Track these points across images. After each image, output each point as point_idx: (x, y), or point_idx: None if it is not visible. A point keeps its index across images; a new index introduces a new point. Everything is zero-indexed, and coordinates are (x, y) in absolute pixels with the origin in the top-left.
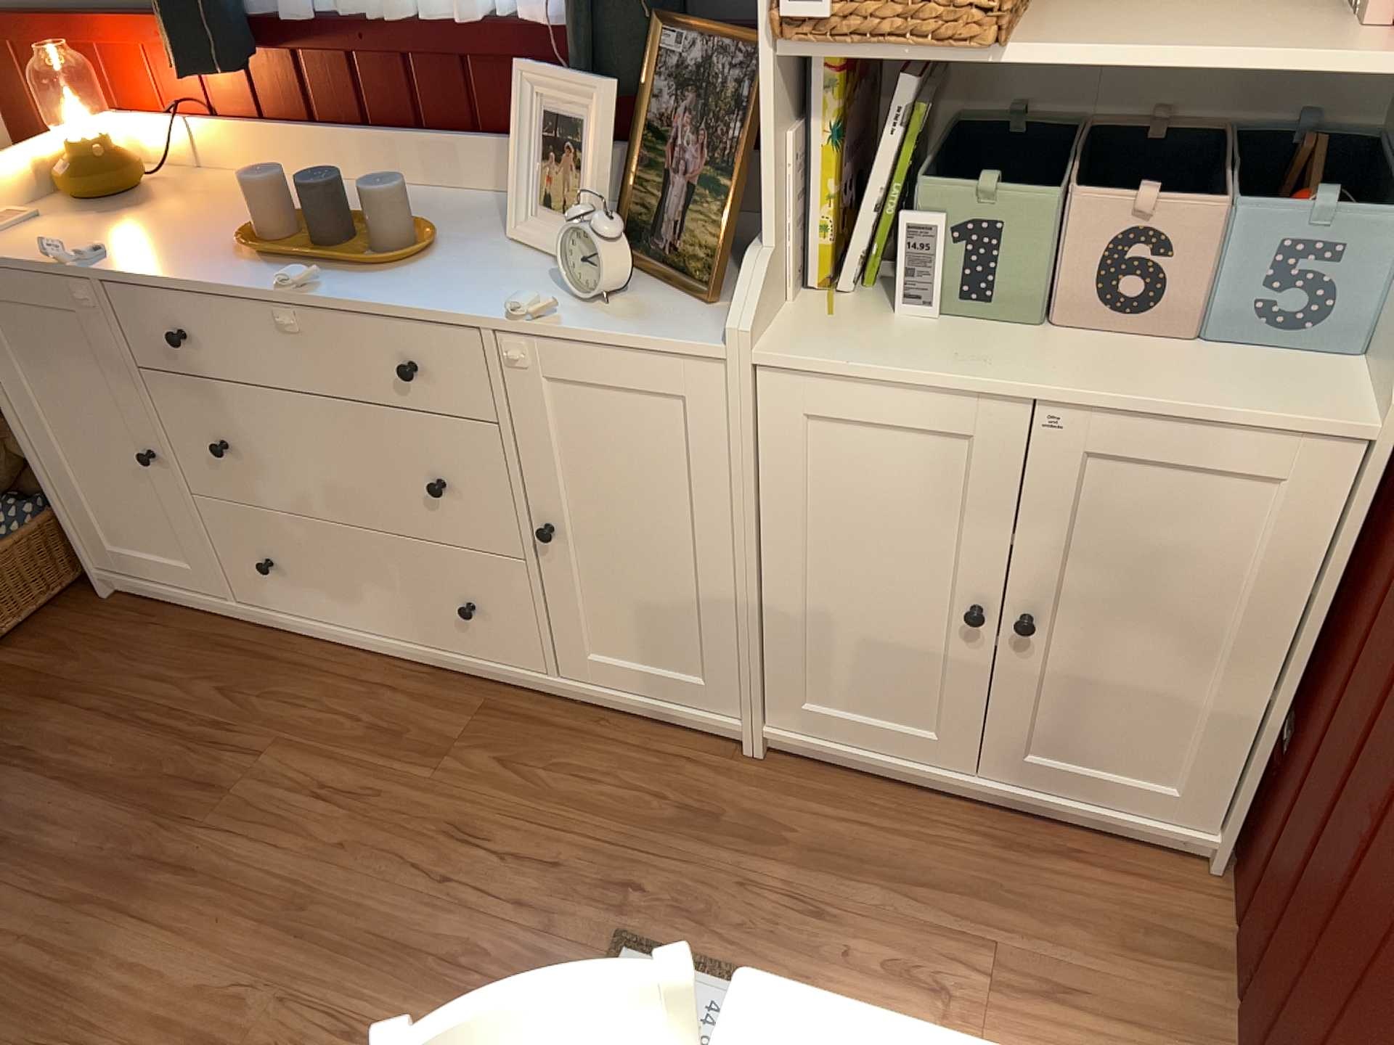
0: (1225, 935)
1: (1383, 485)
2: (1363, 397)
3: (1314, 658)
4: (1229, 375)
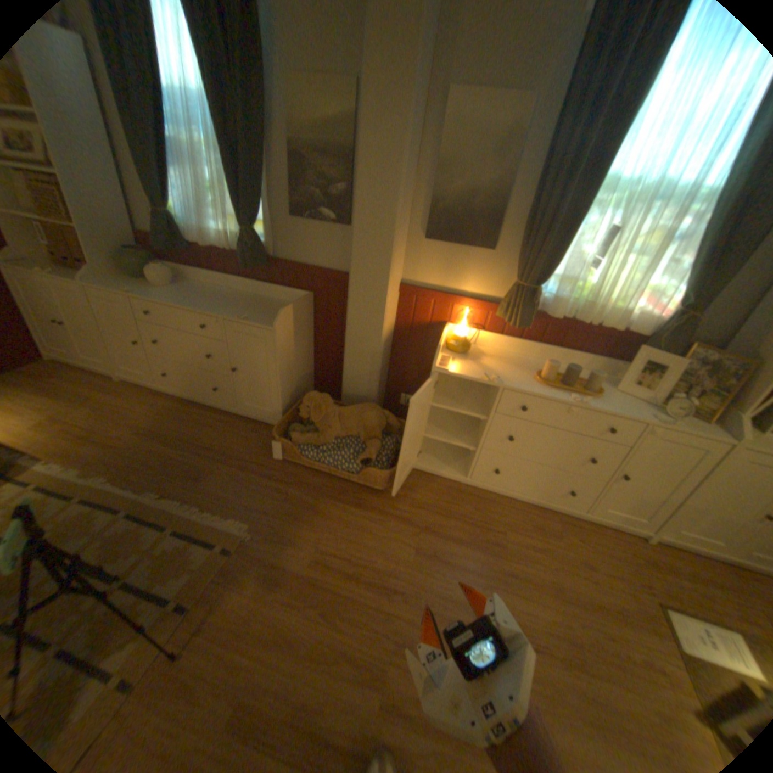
0: None
1: None
2: None
3: None
4: None
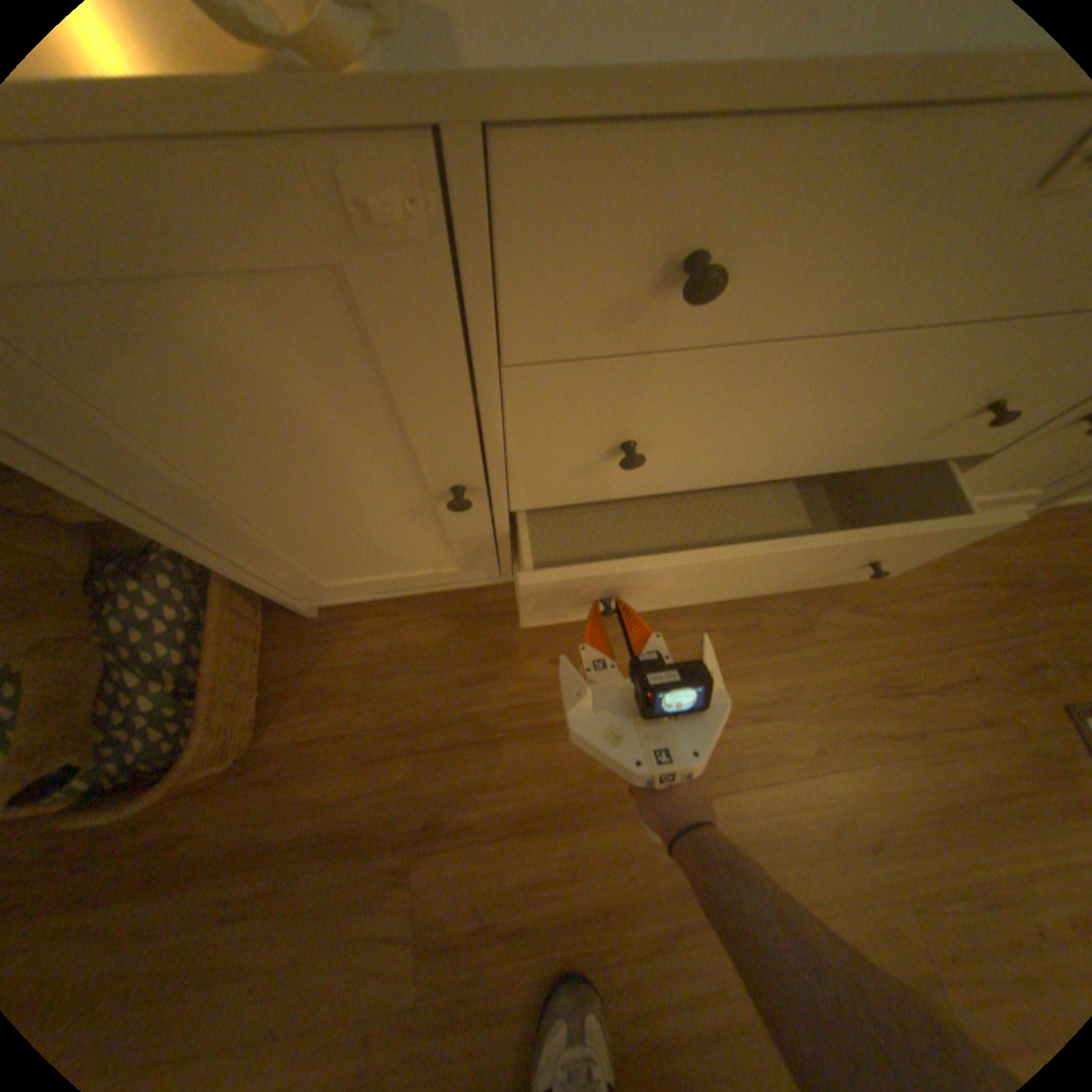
0: None
1: None
2: None
3: None
4: None
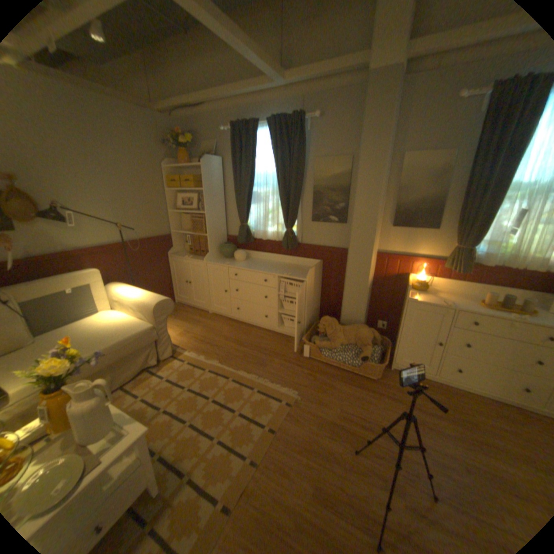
0: None
1: None
2: None
3: None
4: None
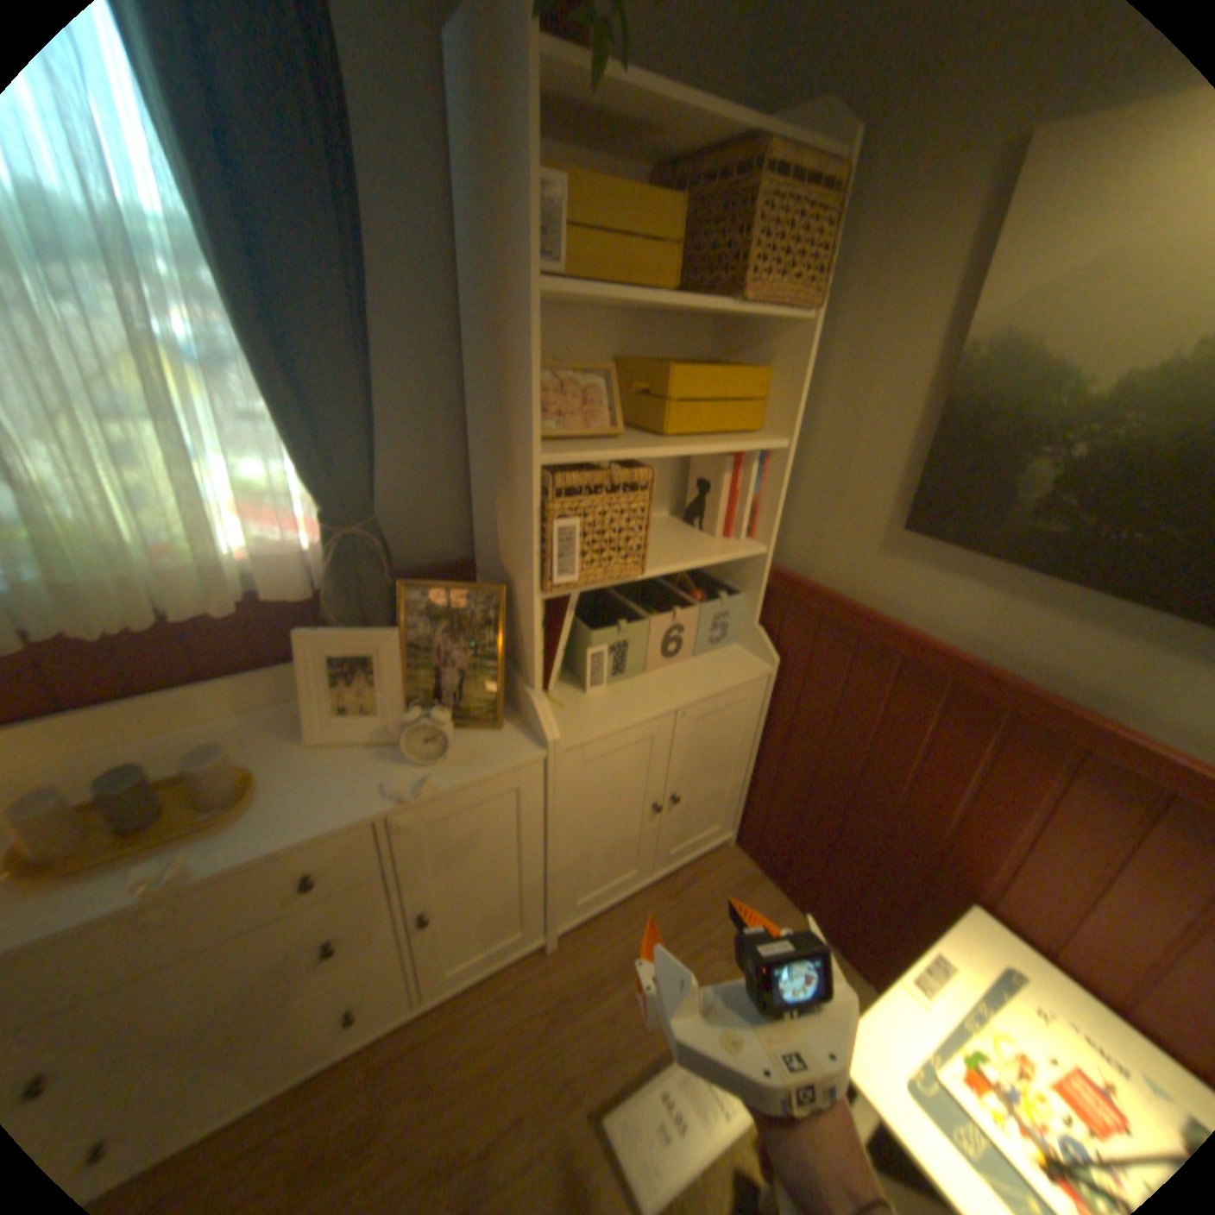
0: (758, 872)
1: (778, 686)
2: (759, 658)
3: (762, 753)
4: (717, 667)
